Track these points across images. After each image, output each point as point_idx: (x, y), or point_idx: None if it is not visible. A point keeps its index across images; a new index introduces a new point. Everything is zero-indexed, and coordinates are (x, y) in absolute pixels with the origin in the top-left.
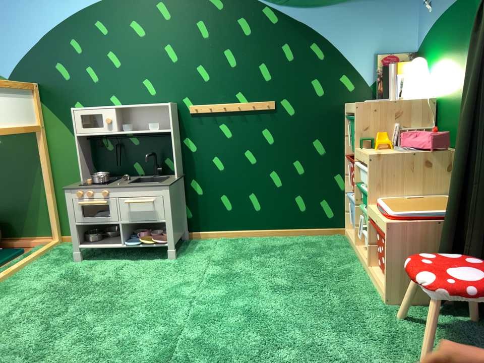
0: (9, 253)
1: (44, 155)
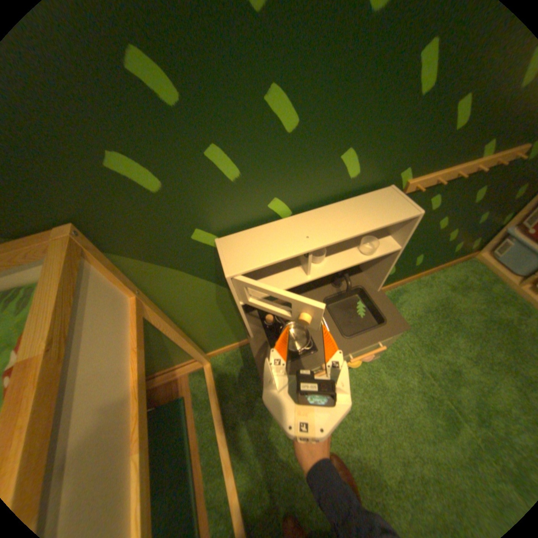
0: (172, 412)
1: (162, 322)
